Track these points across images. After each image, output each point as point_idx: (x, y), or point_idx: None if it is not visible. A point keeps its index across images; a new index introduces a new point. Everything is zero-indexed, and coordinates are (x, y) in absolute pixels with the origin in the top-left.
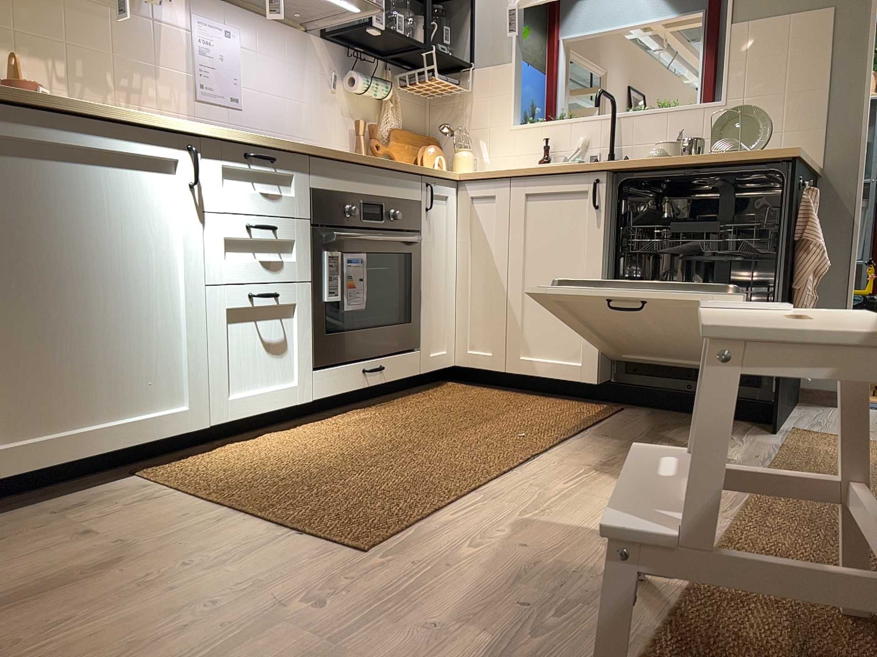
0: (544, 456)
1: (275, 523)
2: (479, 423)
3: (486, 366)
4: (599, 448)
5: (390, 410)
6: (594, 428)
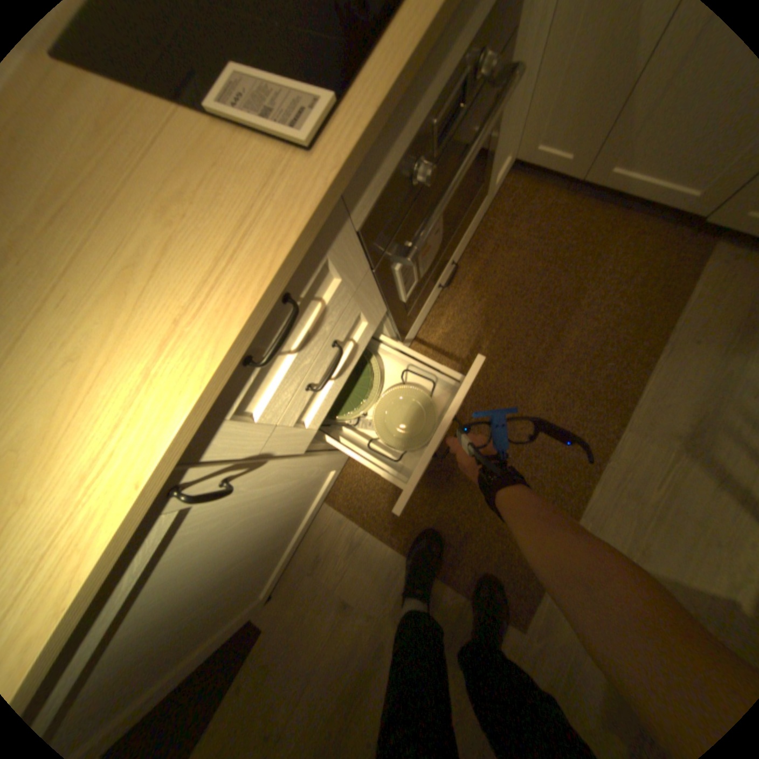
0: (638, 424)
1: (455, 595)
2: (562, 328)
3: (558, 167)
4: (692, 391)
5: (464, 297)
6: (687, 326)
